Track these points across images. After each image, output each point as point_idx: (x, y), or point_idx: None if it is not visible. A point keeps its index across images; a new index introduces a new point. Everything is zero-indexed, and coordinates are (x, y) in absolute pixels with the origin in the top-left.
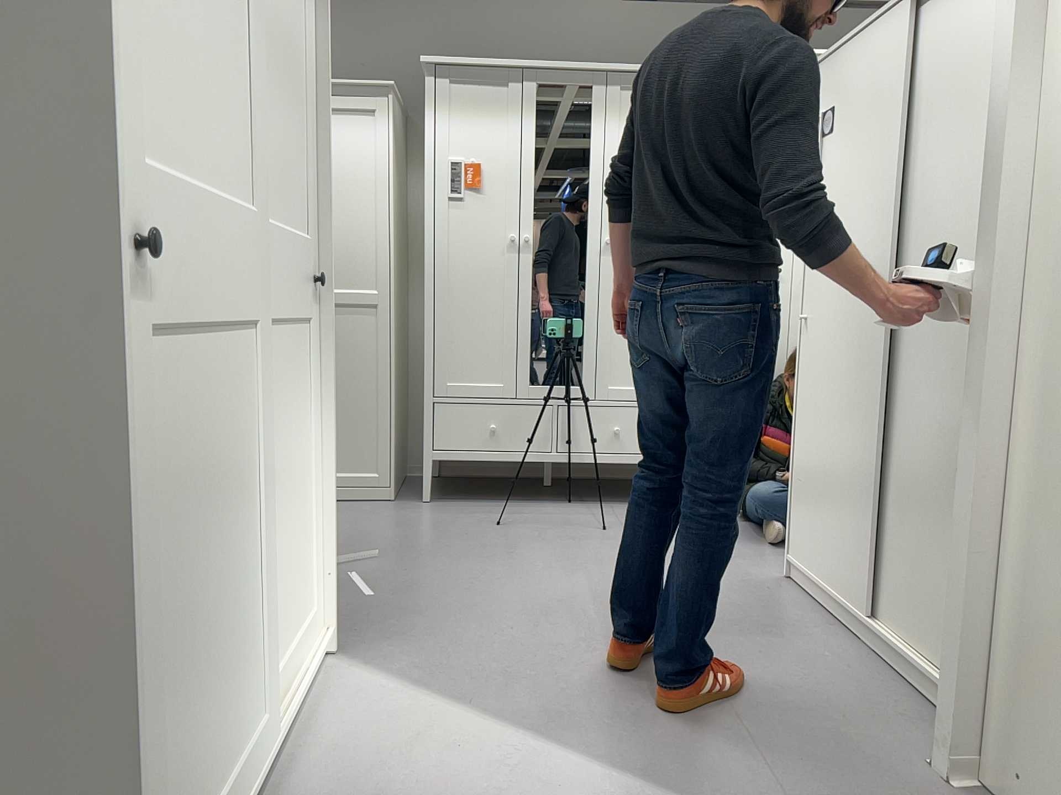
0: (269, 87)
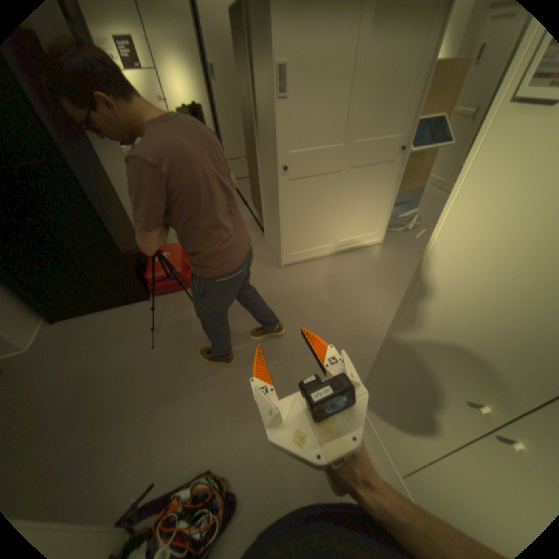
0: (380, 96)
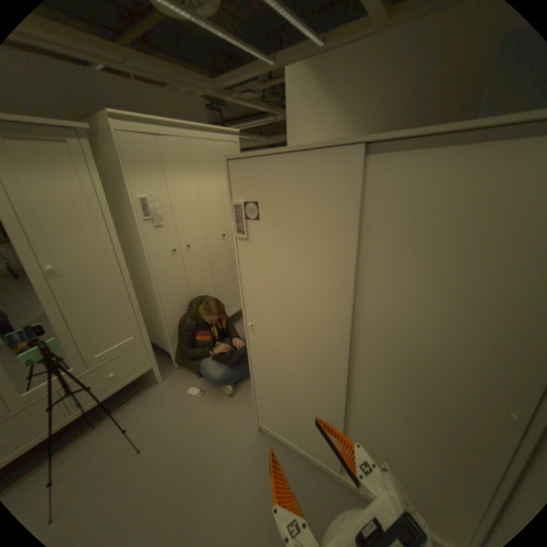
0: None
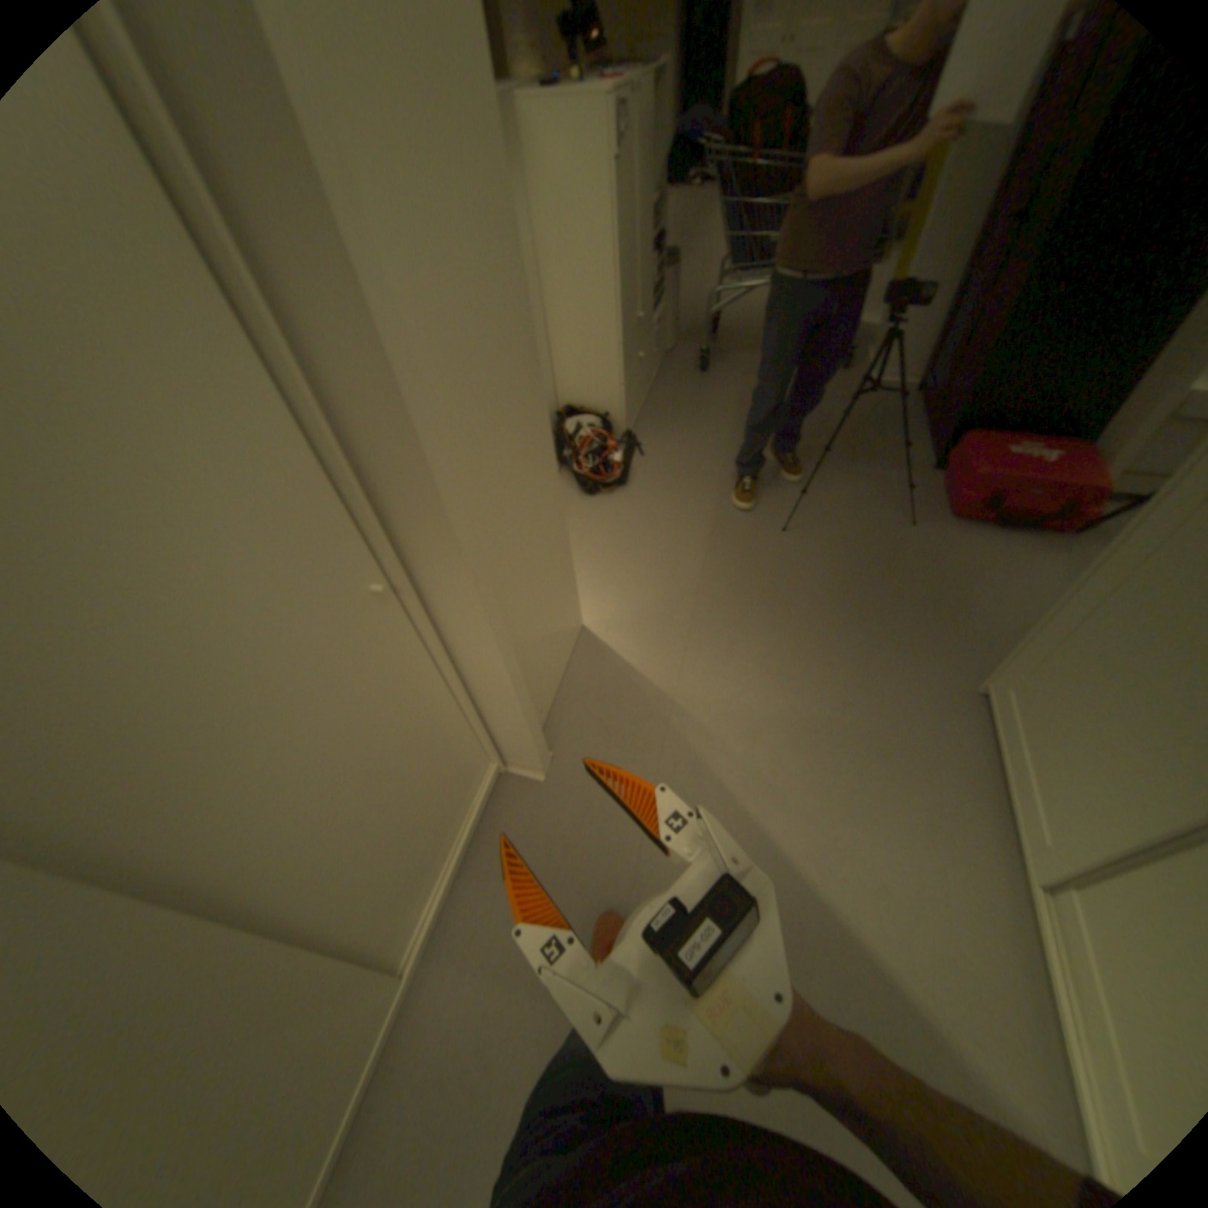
0: None
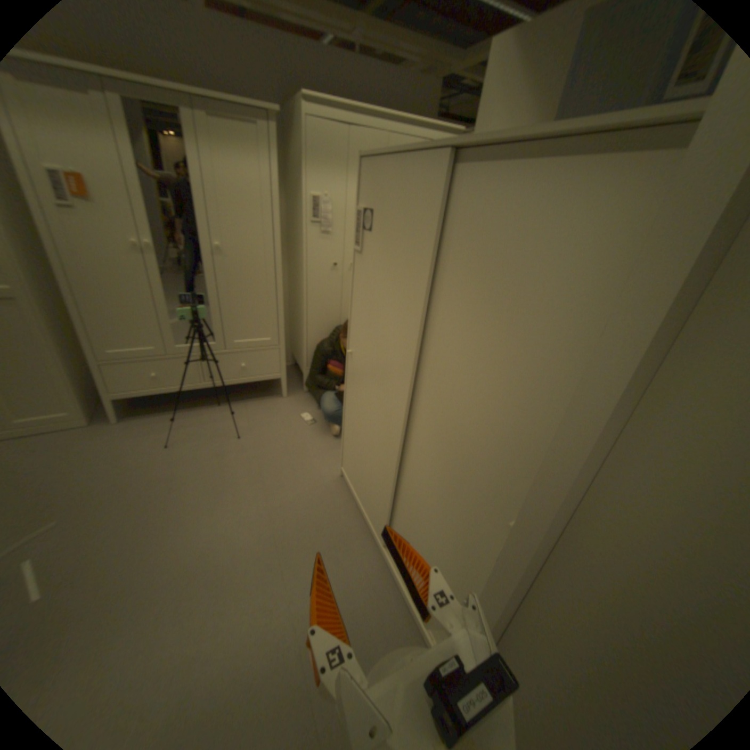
0: None
